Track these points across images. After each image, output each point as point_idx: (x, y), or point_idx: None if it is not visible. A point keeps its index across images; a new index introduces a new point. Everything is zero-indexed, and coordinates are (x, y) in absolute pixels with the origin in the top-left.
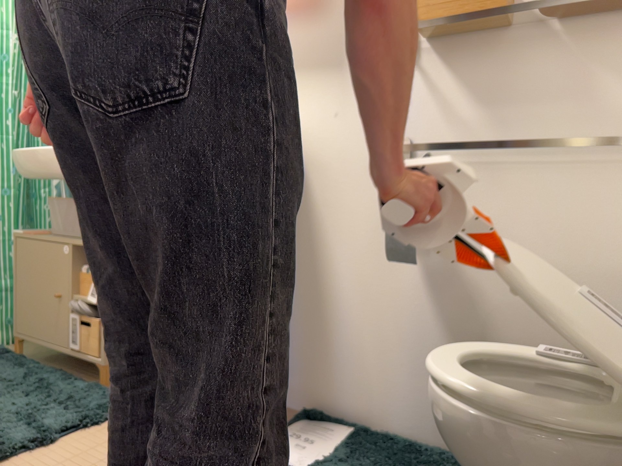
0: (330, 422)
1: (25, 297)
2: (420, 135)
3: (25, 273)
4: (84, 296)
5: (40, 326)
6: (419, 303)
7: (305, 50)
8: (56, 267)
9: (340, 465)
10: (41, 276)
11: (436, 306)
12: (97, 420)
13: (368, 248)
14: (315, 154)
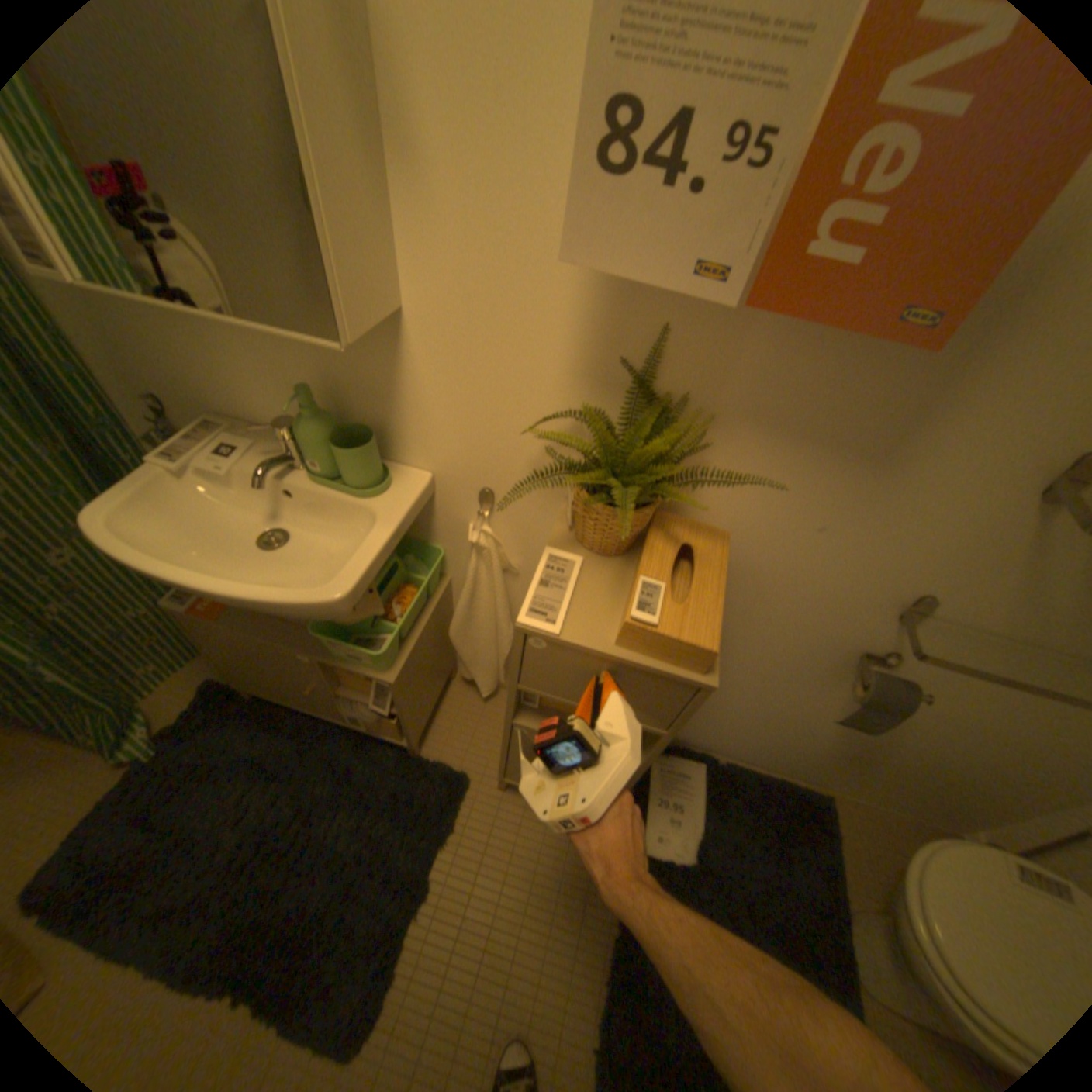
0: (681, 759)
1: (238, 669)
2: (960, 598)
3: (224, 651)
4: (359, 694)
5: (286, 697)
6: (826, 713)
7: (816, 399)
8: (291, 665)
9: (724, 848)
10: (264, 664)
11: (847, 720)
12: (453, 832)
13: (787, 666)
14: (753, 563)
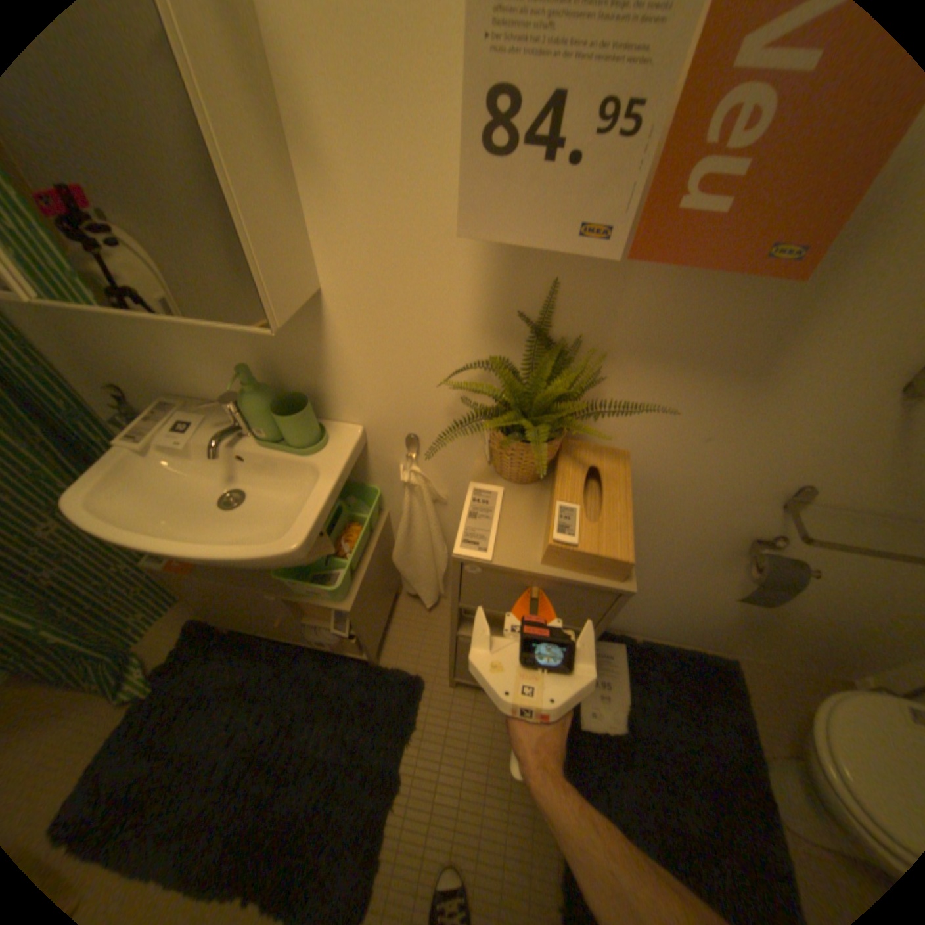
0: (603, 643)
1: (214, 611)
2: (835, 485)
3: (200, 598)
4: (321, 621)
5: (258, 630)
6: (725, 592)
7: (694, 329)
8: (259, 604)
9: (650, 717)
10: (235, 605)
11: (744, 596)
12: (415, 730)
13: (687, 556)
14: (650, 473)
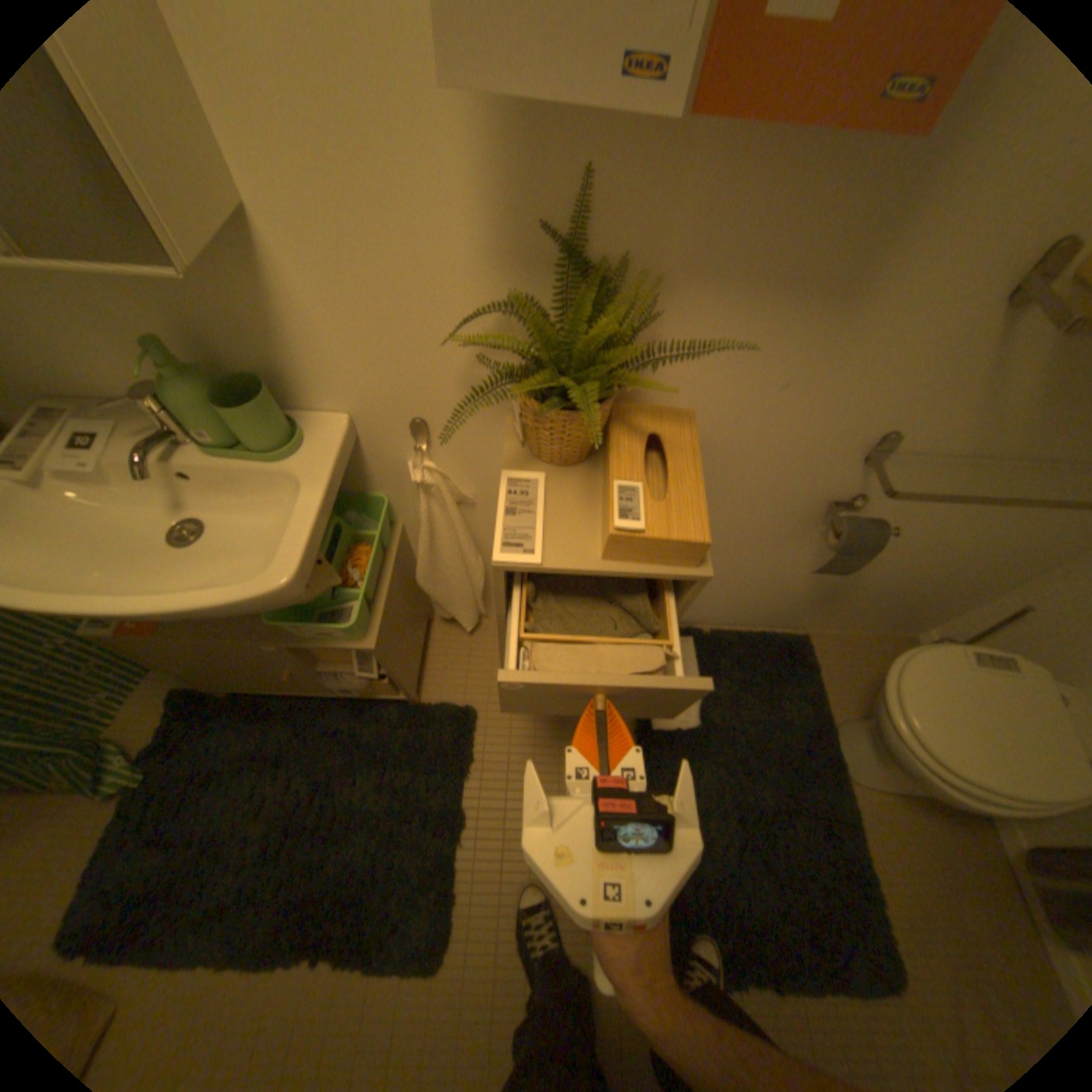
0: None
1: (200, 675)
2: (920, 428)
3: (175, 662)
4: (340, 665)
5: (263, 687)
6: (797, 565)
7: (772, 232)
8: (256, 658)
9: (721, 705)
10: (225, 664)
11: (816, 566)
12: (473, 762)
13: (758, 531)
14: (717, 437)
